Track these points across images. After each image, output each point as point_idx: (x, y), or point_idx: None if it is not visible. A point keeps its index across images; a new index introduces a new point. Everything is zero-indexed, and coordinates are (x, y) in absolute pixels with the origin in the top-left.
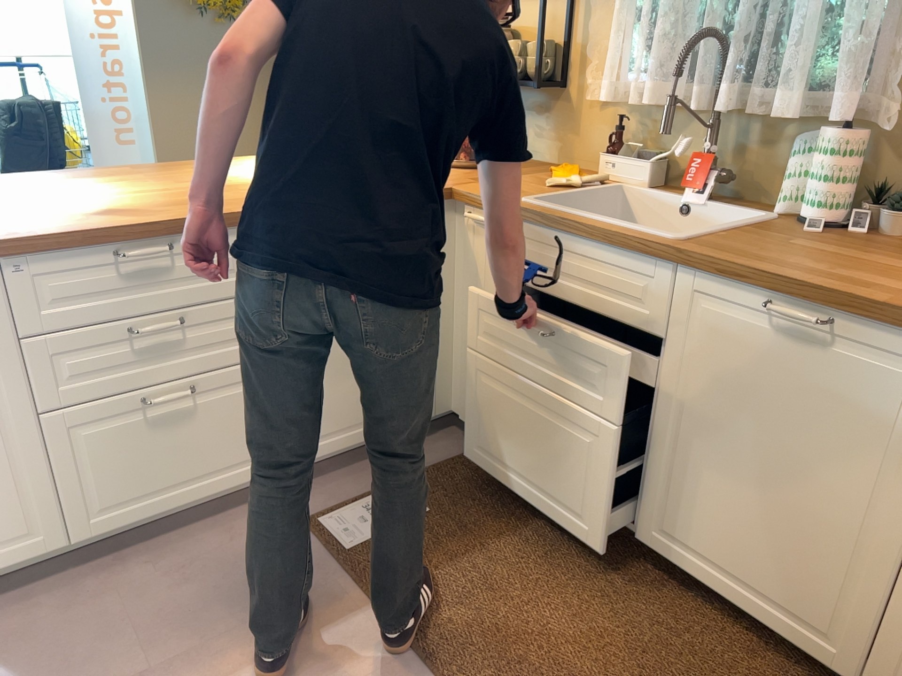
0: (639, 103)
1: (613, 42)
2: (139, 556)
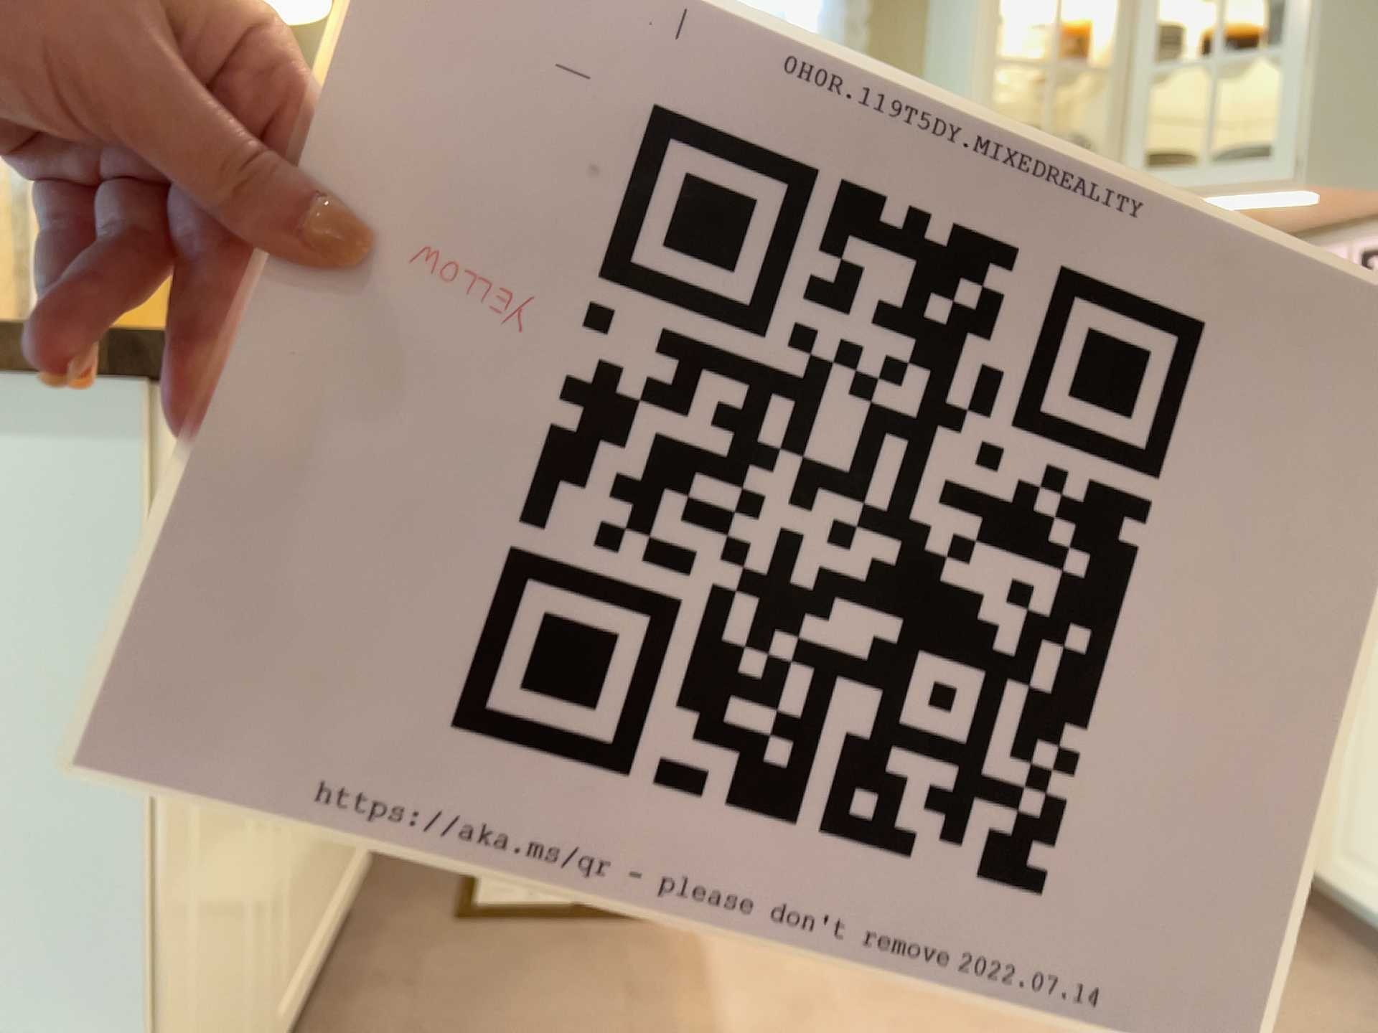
0: None
1: None
2: None
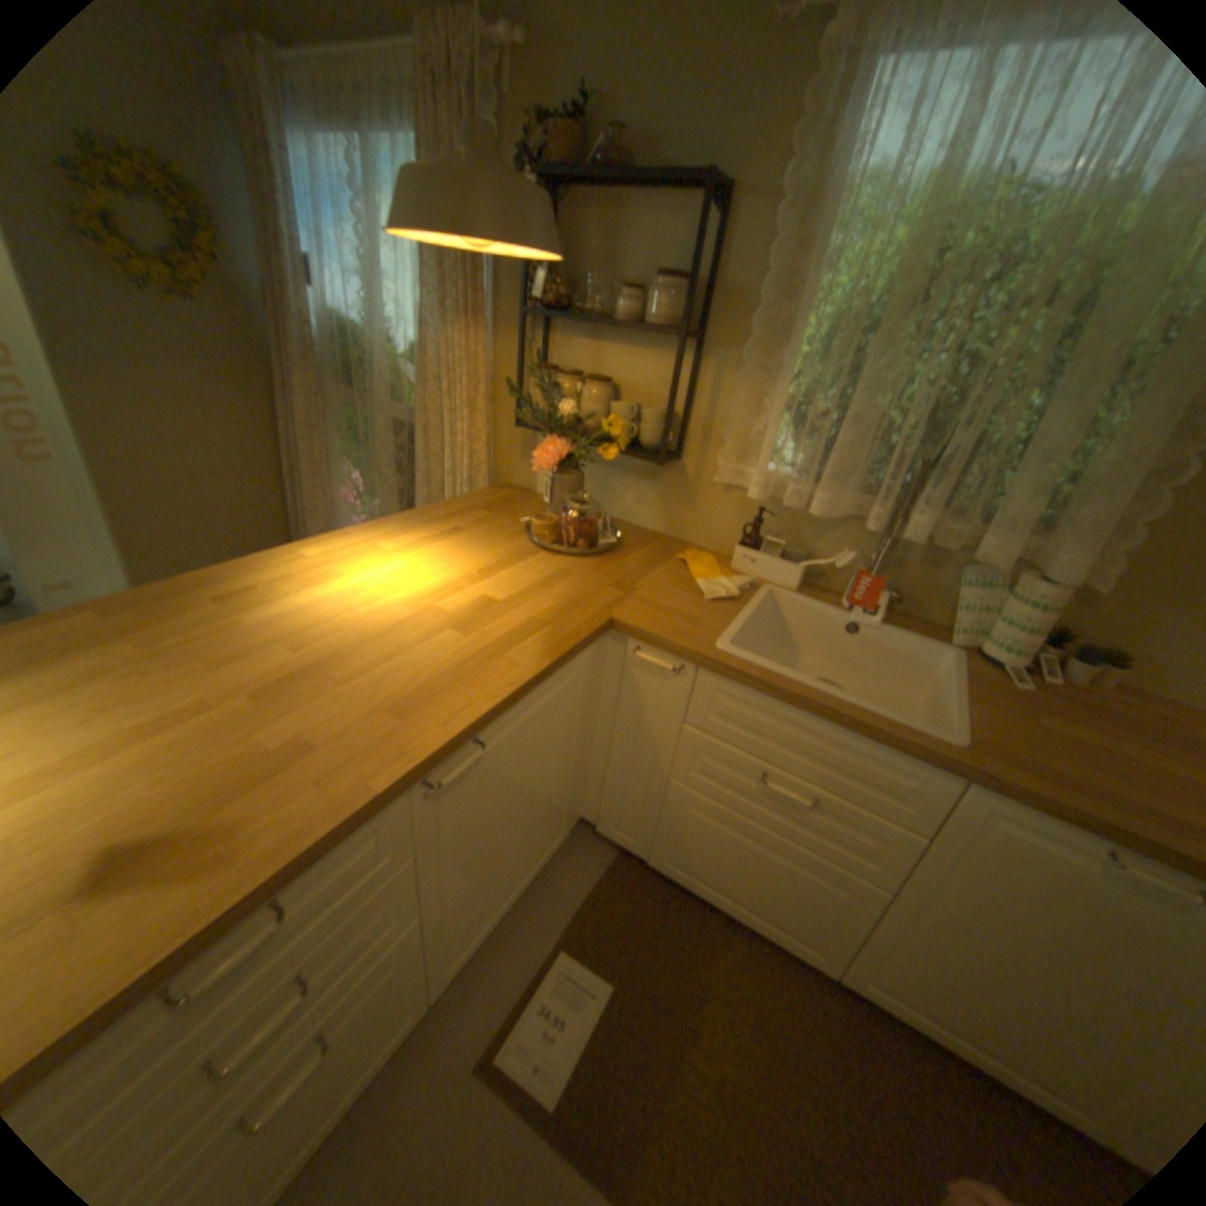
0: (798, 504)
1: (773, 432)
2: None
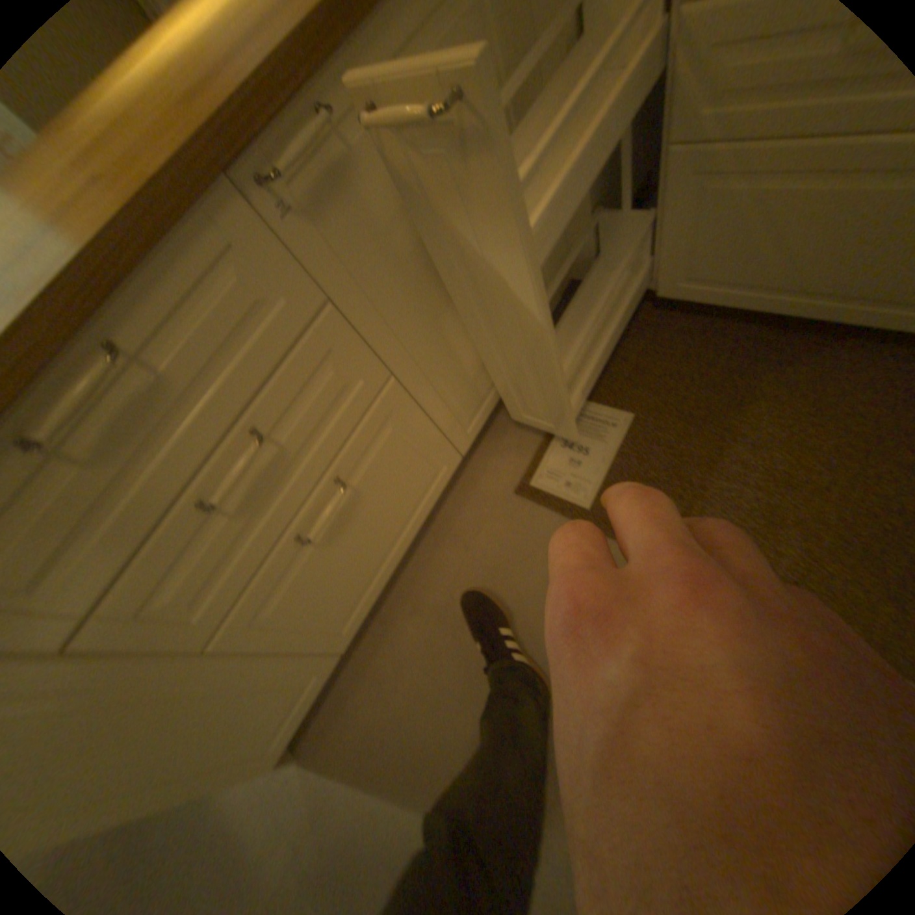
0: None
1: None
2: (400, 610)
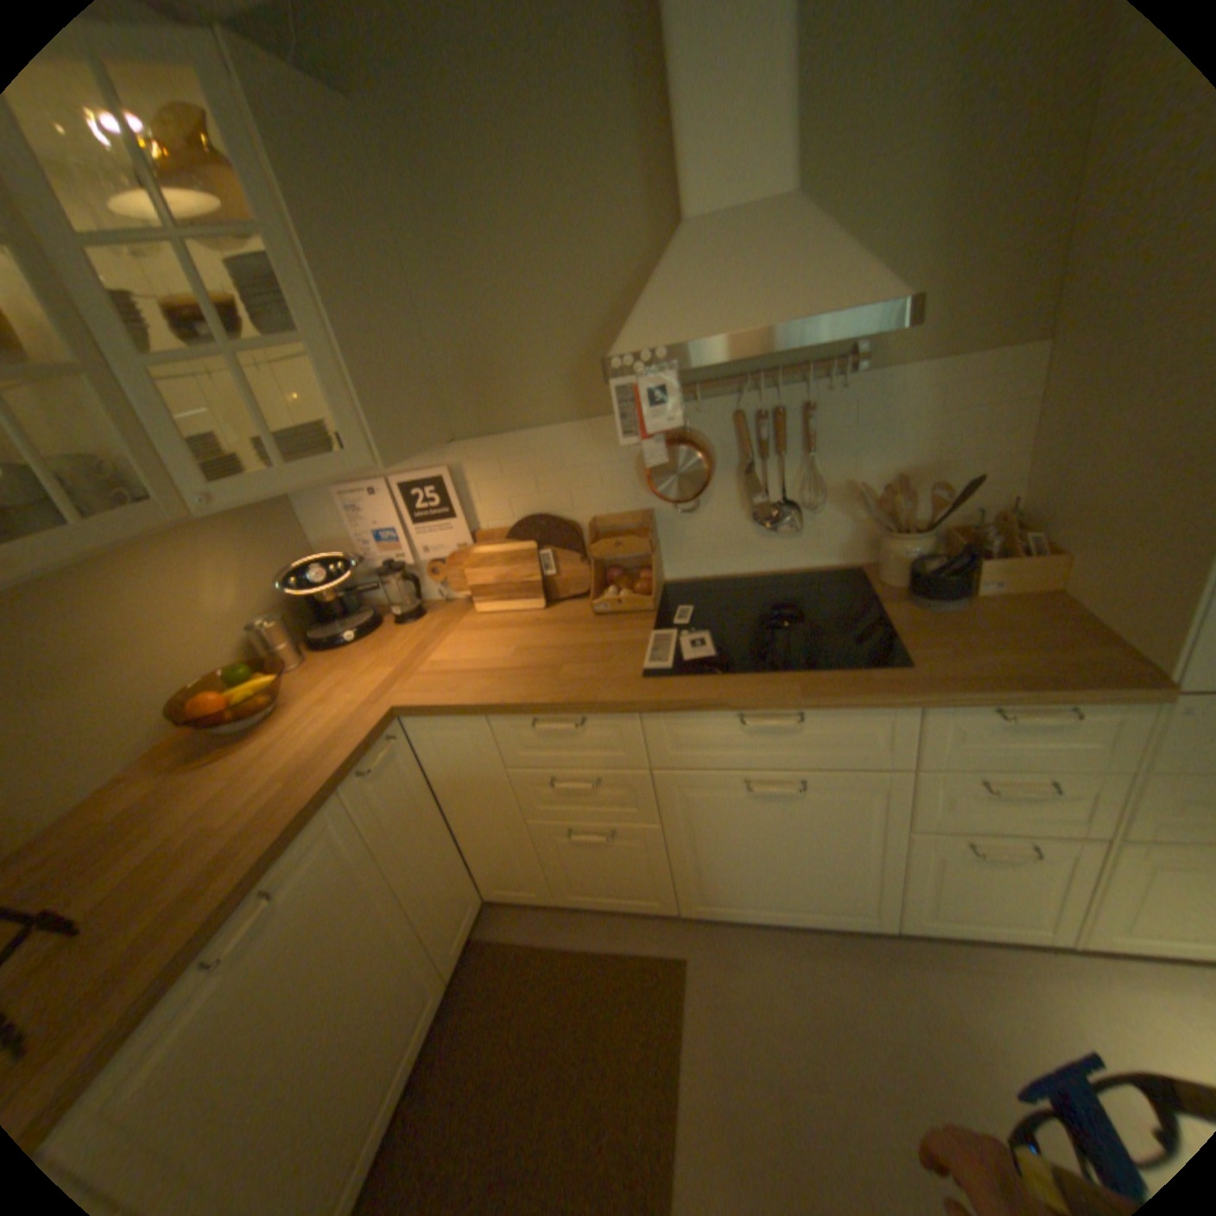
0: None
1: None
2: None
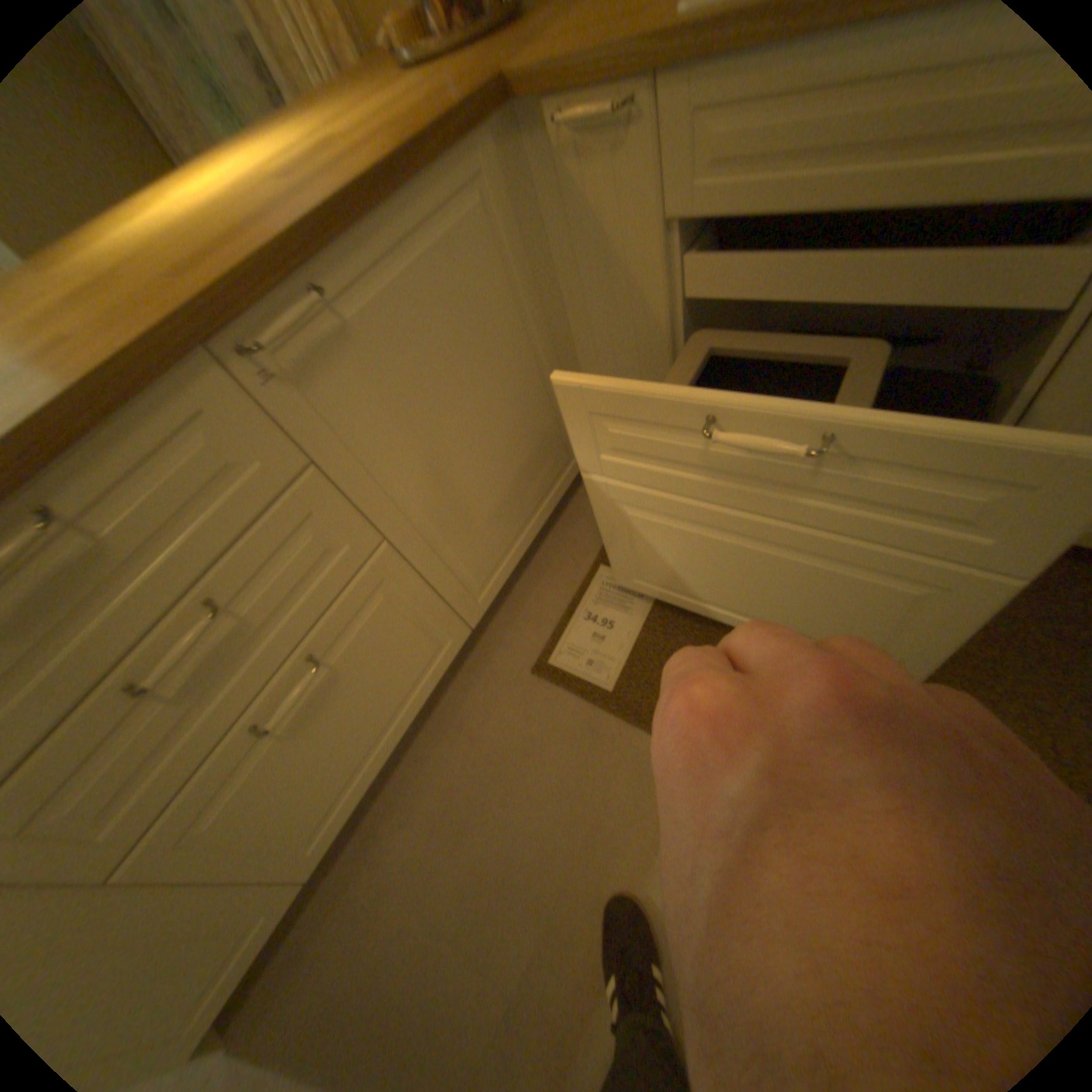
0: None
1: None
2: (387, 820)
